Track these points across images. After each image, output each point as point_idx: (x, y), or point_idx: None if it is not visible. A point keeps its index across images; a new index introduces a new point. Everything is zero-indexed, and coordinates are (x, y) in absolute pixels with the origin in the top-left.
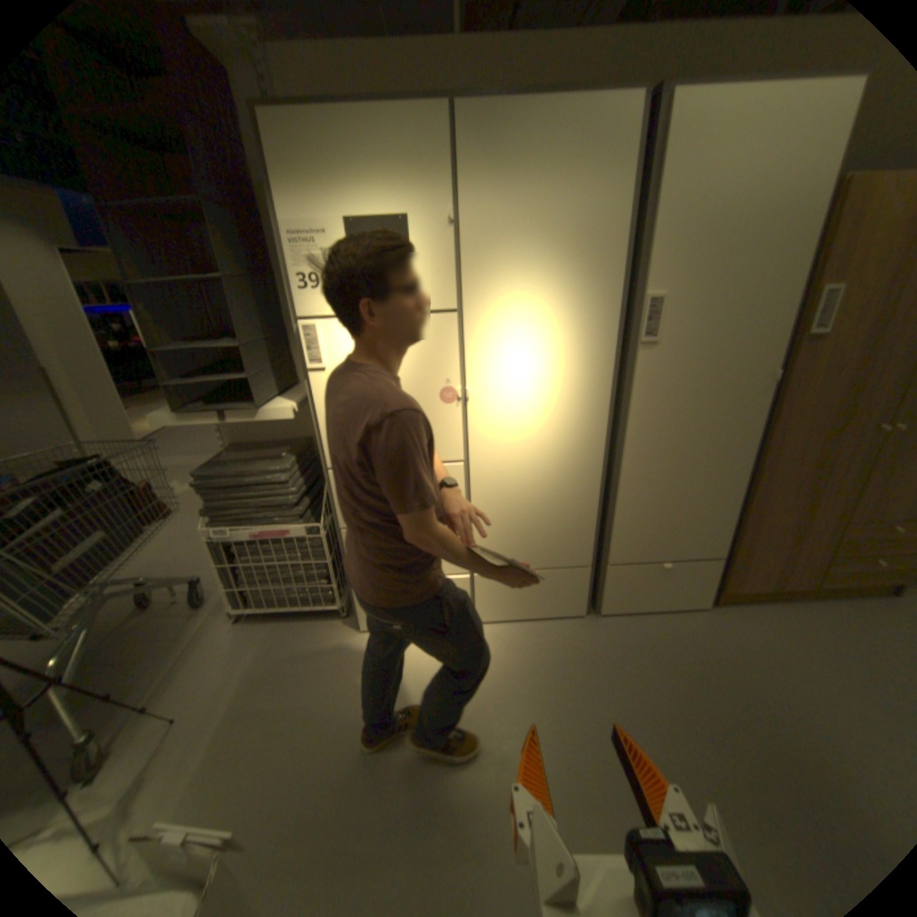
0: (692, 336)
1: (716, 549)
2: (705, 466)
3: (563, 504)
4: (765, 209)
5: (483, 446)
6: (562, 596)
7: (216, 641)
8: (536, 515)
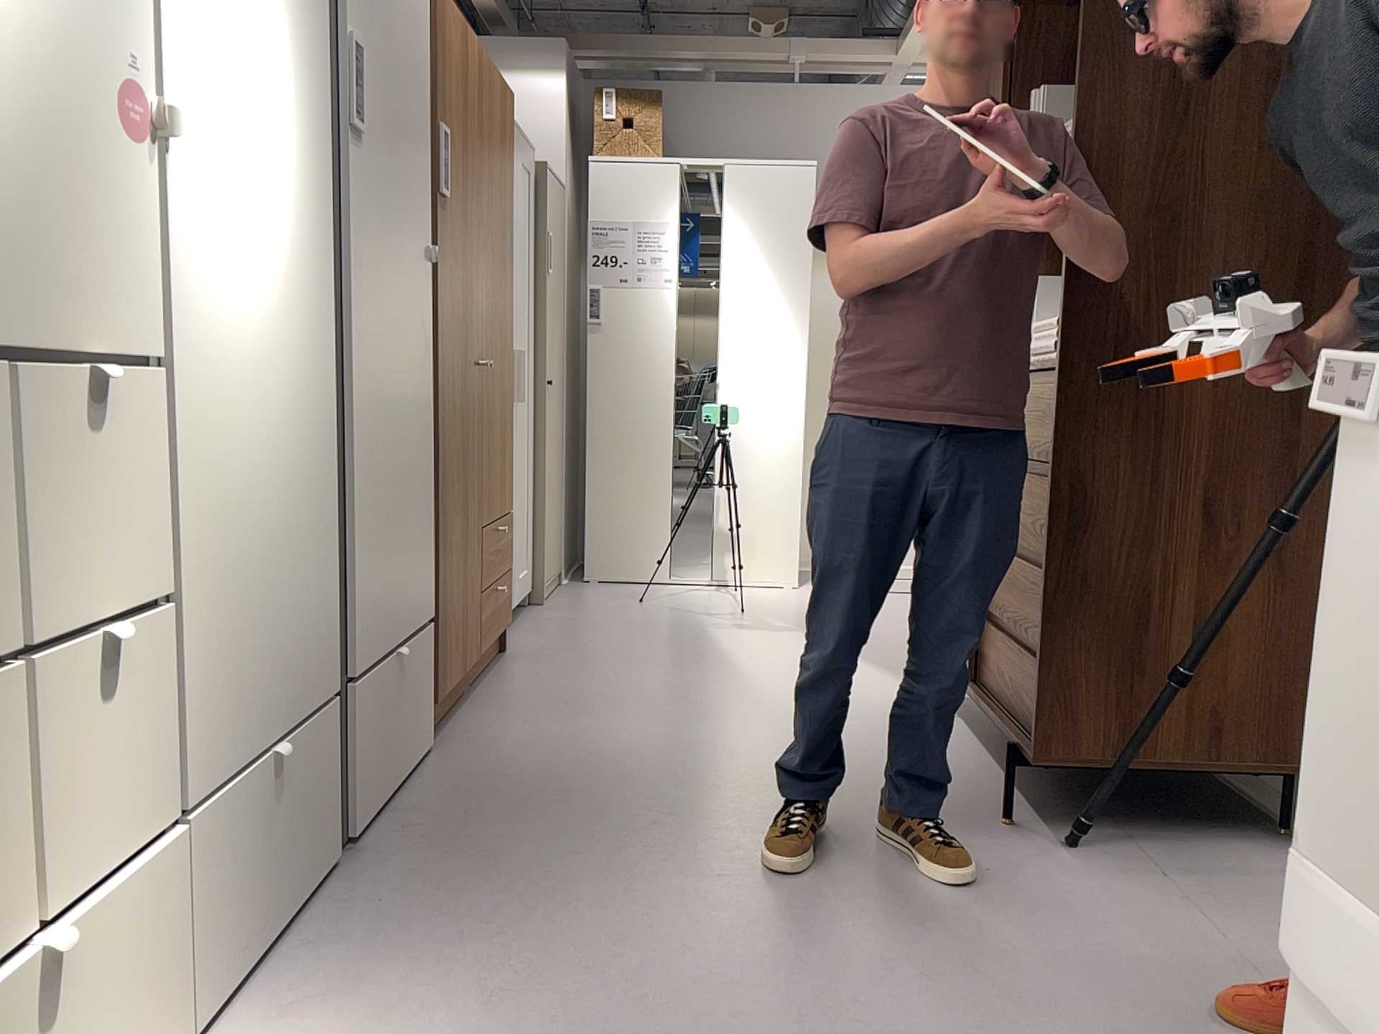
0: (379, 144)
1: (425, 599)
2: (405, 415)
3: (297, 512)
4: None
5: (184, 313)
6: (311, 813)
7: None
8: (268, 552)
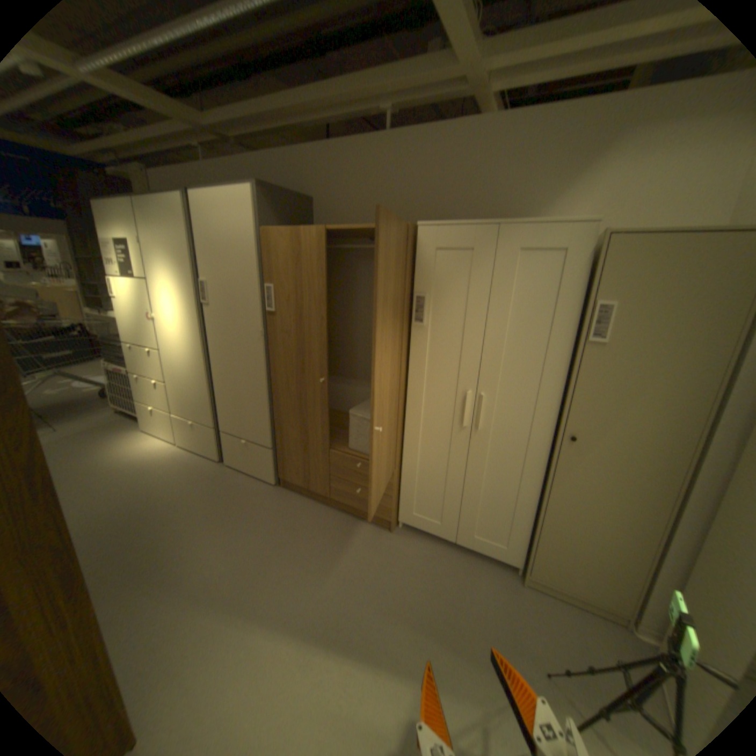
0: (221, 305)
1: (264, 440)
2: (245, 381)
3: (195, 386)
4: (231, 244)
5: (163, 345)
6: (205, 443)
7: (102, 417)
8: (187, 389)
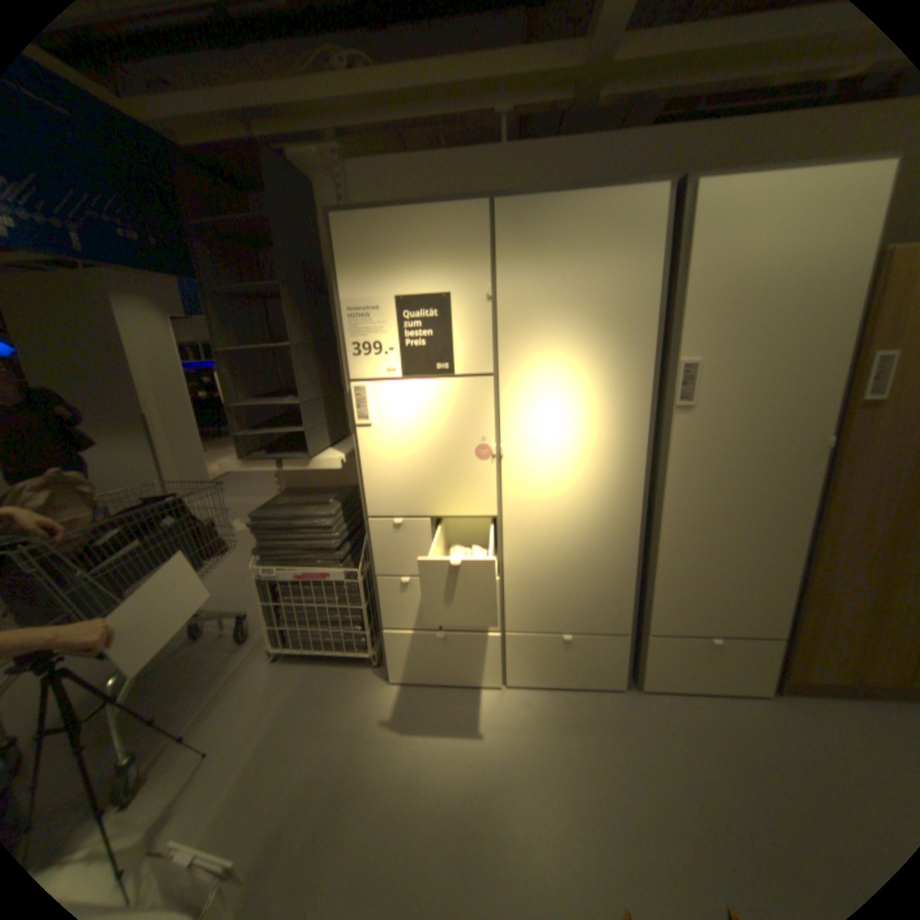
0: (730, 401)
1: (774, 628)
2: (754, 535)
3: (598, 566)
4: (800, 281)
5: (515, 503)
6: (599, 666)
7: (253, 679)
8: (570, 575)
